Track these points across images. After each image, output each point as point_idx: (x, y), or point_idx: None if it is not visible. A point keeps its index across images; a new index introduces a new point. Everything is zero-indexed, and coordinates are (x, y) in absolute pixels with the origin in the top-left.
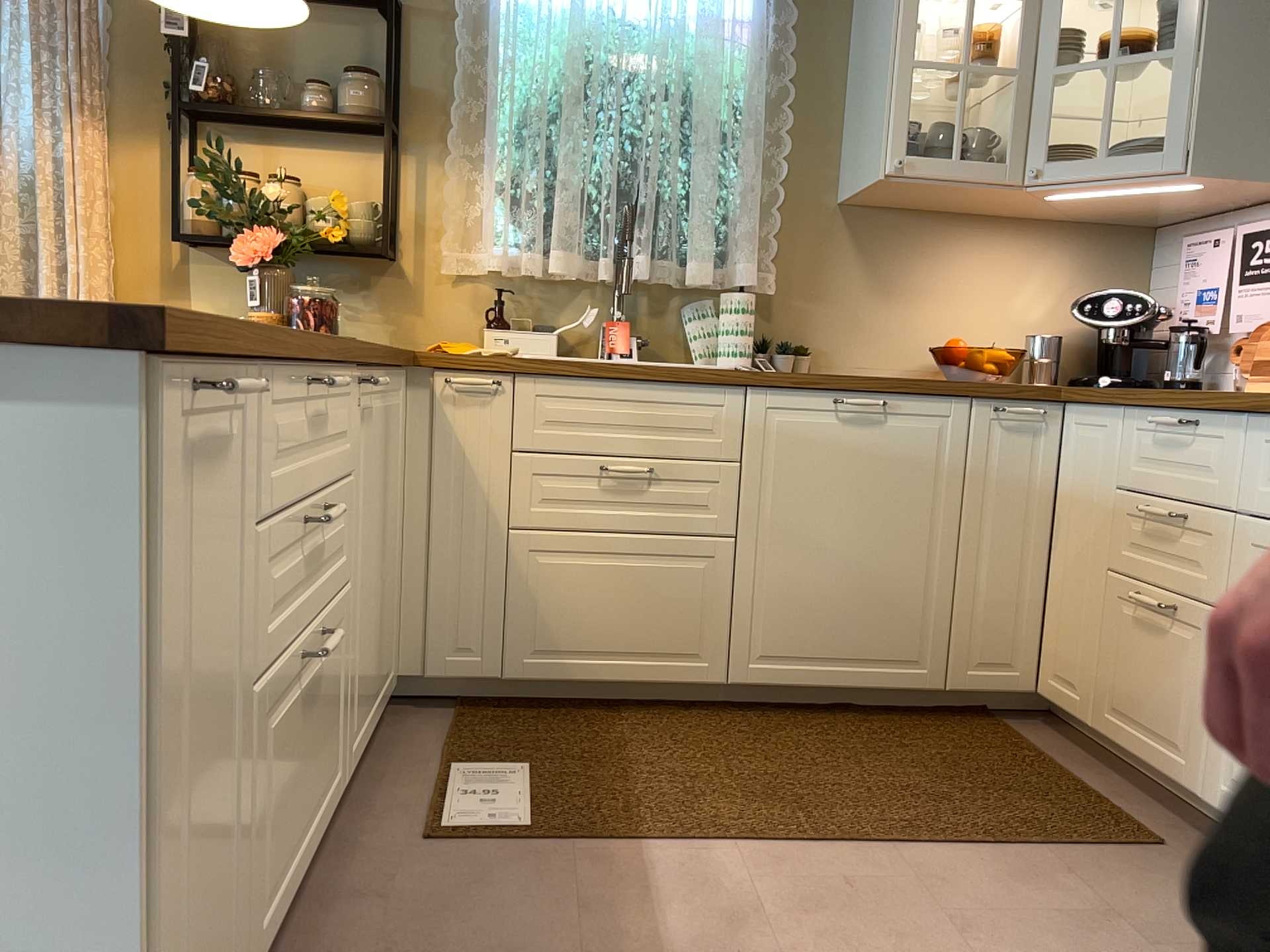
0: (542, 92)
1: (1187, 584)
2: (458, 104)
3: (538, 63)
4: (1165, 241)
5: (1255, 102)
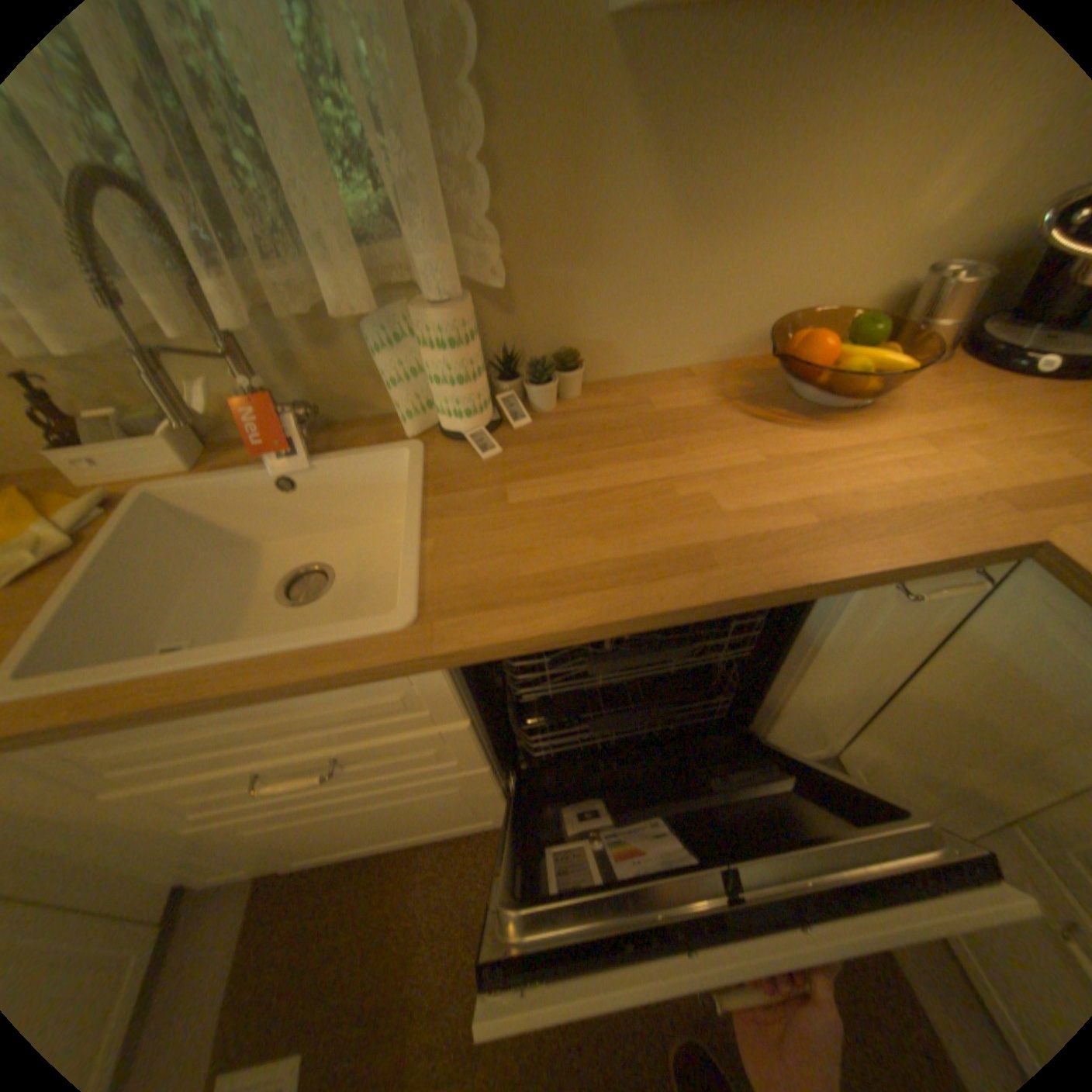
0: None
1: None
2: None
3: None
4: None
5: None
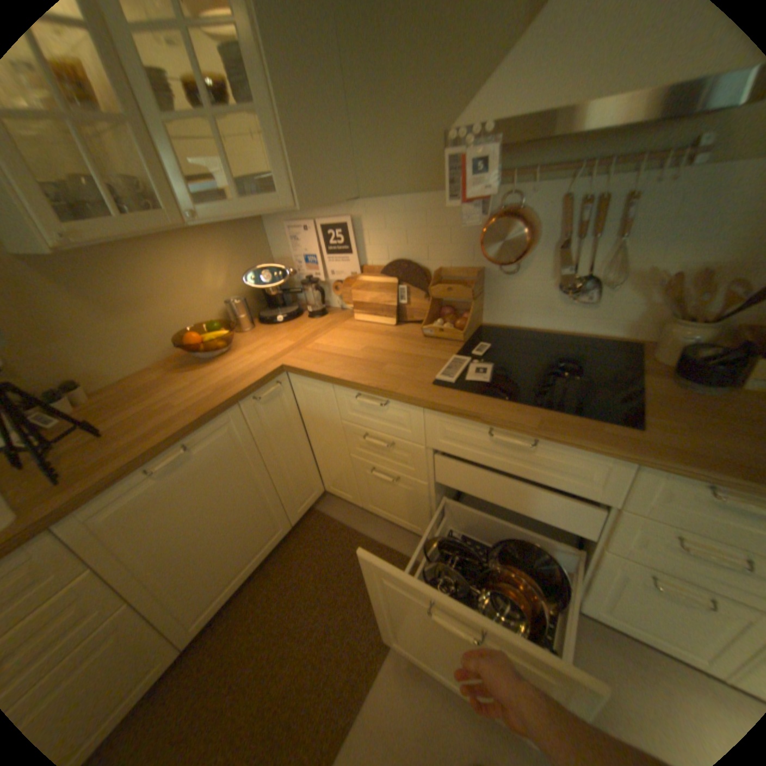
0: None
1: (402, 468)
2: None
3: None
4: (267, 217)
5: (314, 145)
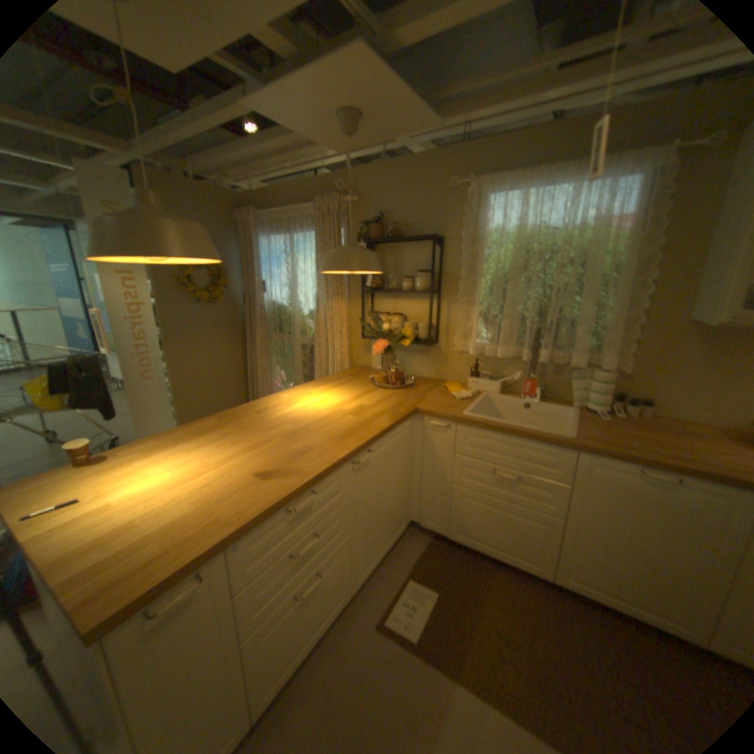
0: (500, 271)
1: None
2: (462, 279)
3: (499, 258)
4: None
5: None
